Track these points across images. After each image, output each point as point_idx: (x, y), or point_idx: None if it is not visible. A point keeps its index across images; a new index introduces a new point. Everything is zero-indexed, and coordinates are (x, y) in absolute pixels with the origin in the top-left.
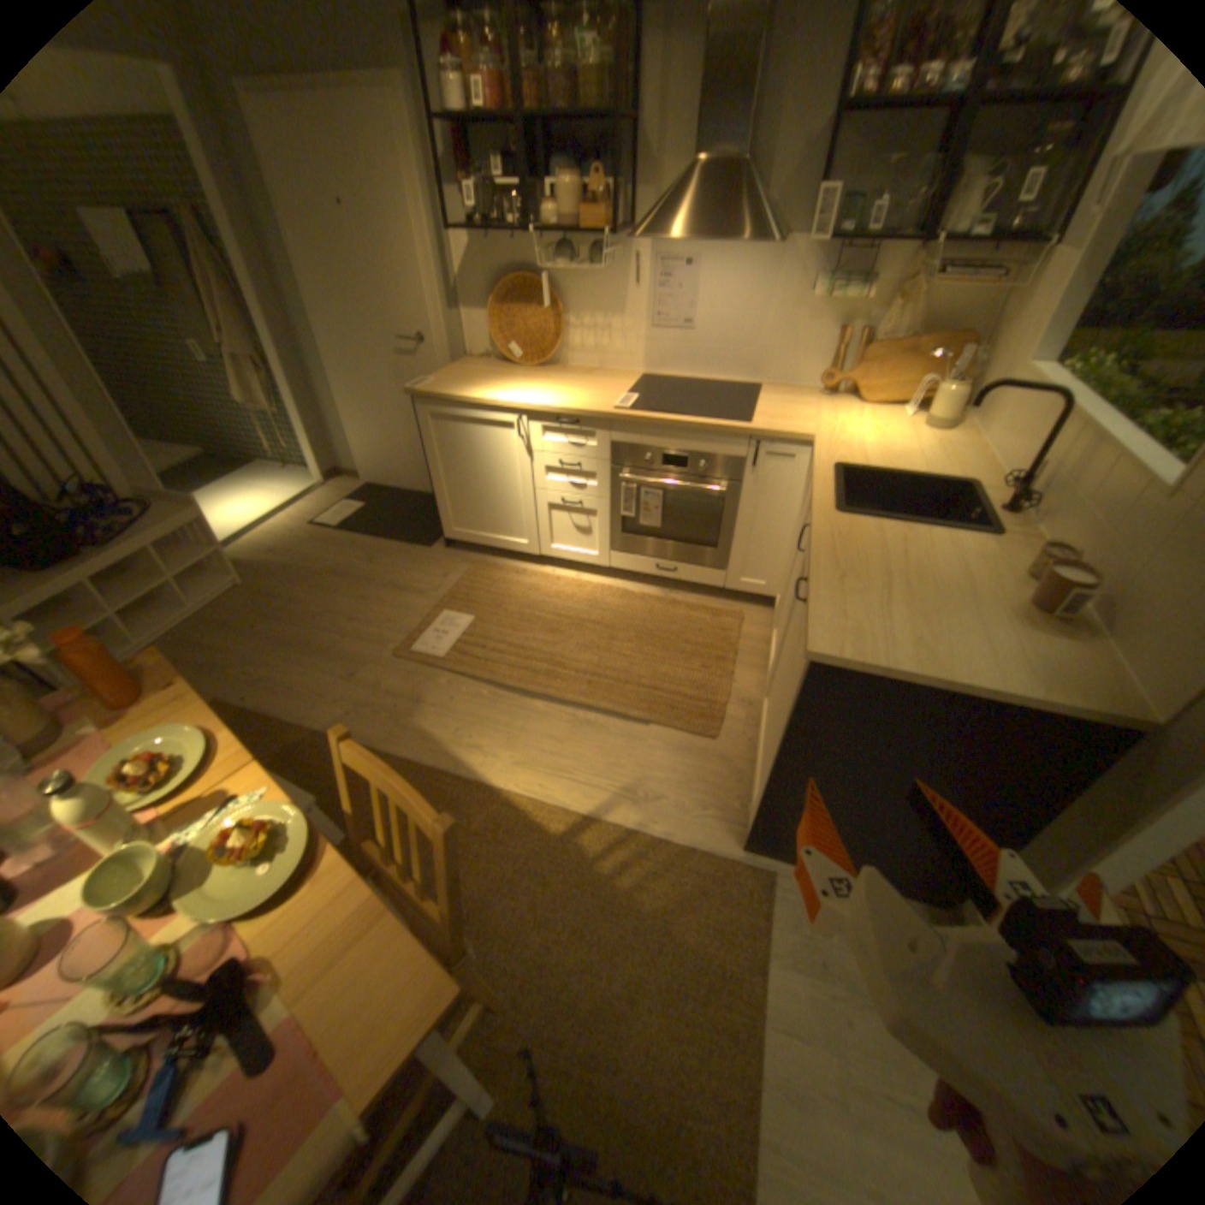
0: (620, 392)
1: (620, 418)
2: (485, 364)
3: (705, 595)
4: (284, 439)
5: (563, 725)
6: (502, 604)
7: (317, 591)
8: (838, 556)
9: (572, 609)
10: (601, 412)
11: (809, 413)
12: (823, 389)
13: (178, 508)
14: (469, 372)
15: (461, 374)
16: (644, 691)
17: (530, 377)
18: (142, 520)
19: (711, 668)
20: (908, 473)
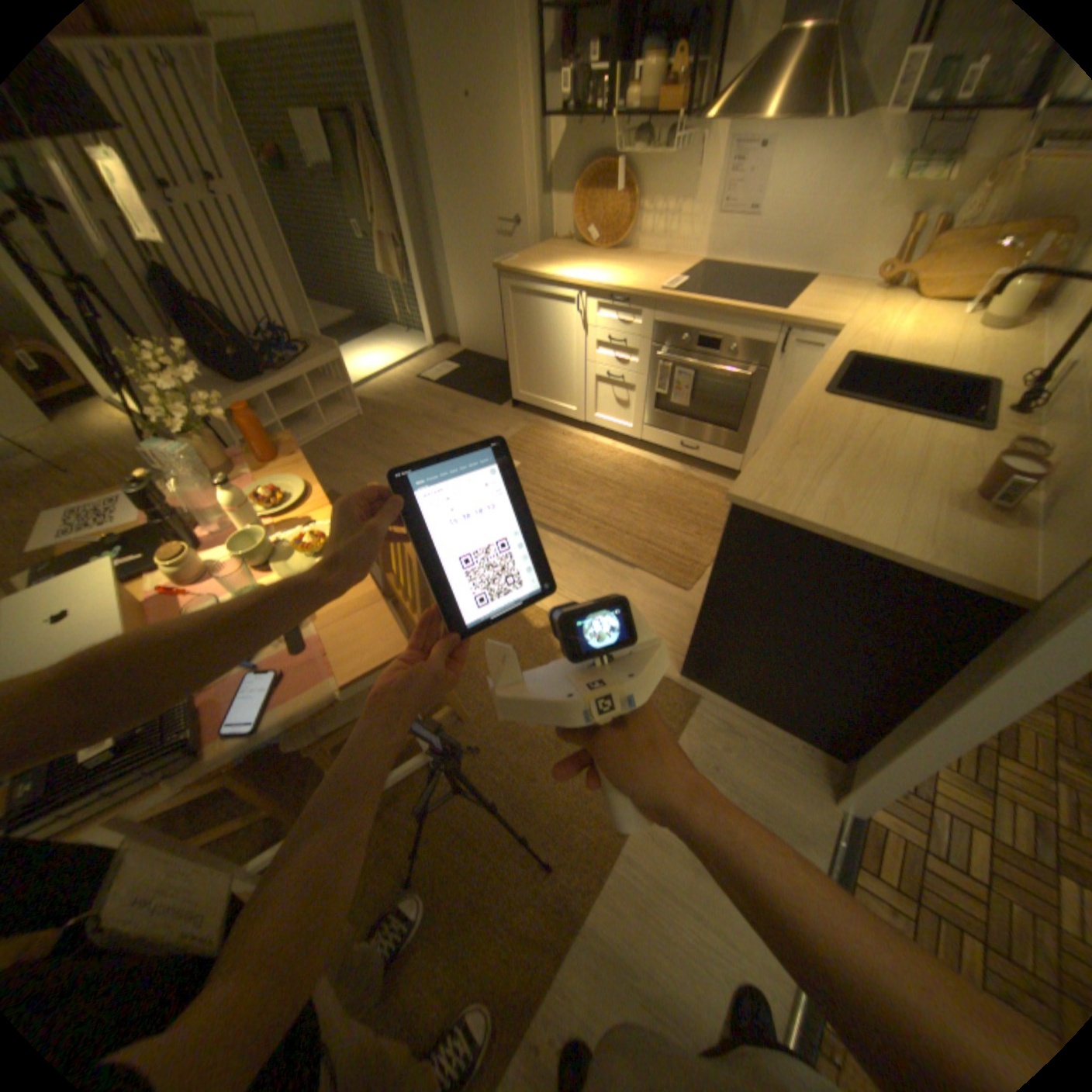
0: (673, 276)
1: (663, 299)
2: (564, 247)
3: (722, 477)
4: (408, 308)
5: (564, 556)
6: (543, 458)
7: (410, 428)
8: (801, 429)
9: (598, 470)
10: (647, 292)
11: (853, 305)
12: (882, 283)
13: (325, 351)
14: (548, 253)
15: (541, 255)
16: (639, 543)
17: (599, 259)
18: (301, 357)
19: (704, 536)
20: (925, 367)
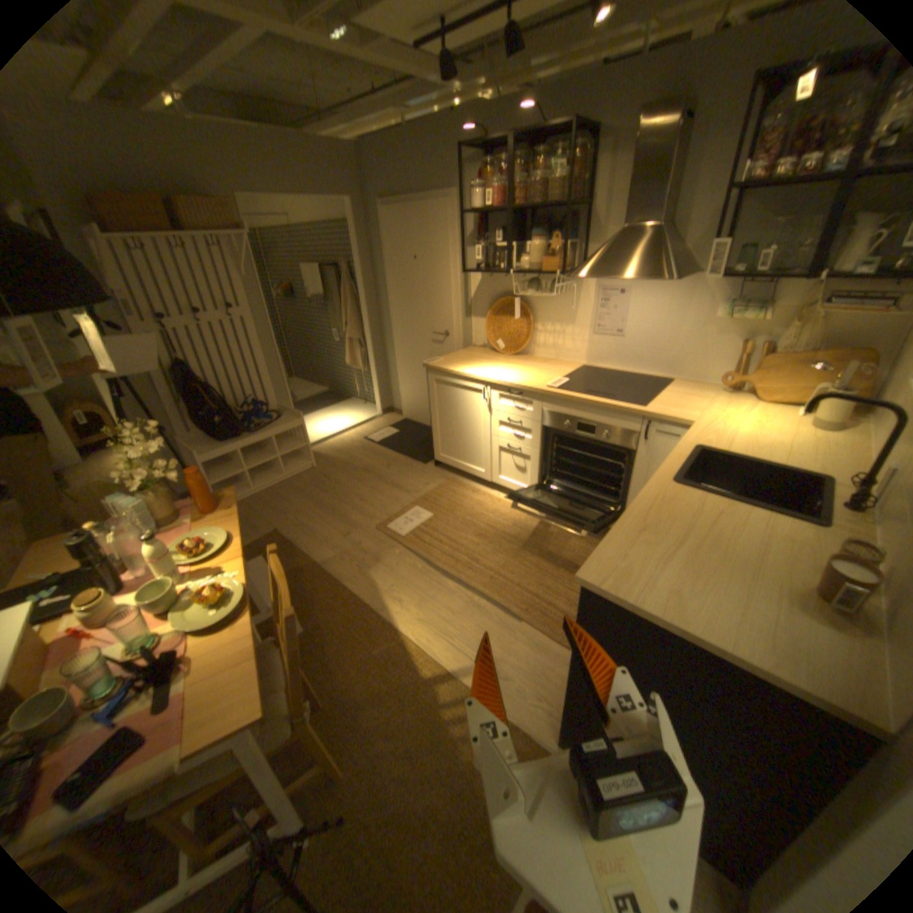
0: (558, 376)
1: (548, 394)
2: (479, 352)
3: None
4: (367, 387)
5: (460, 604)
6: (454, 510)
7: (350, 480)
8: (650, 515)
9: (499, 524)
10: (536, 389)
11: (702, 404)
12: (727, 387)
13: (292, 420)
14: (466, 356)
15: (460, 357)
16: (528, 596)
17: (503, 362)
18: (273, 424)
19: None
20: (764, 462)
